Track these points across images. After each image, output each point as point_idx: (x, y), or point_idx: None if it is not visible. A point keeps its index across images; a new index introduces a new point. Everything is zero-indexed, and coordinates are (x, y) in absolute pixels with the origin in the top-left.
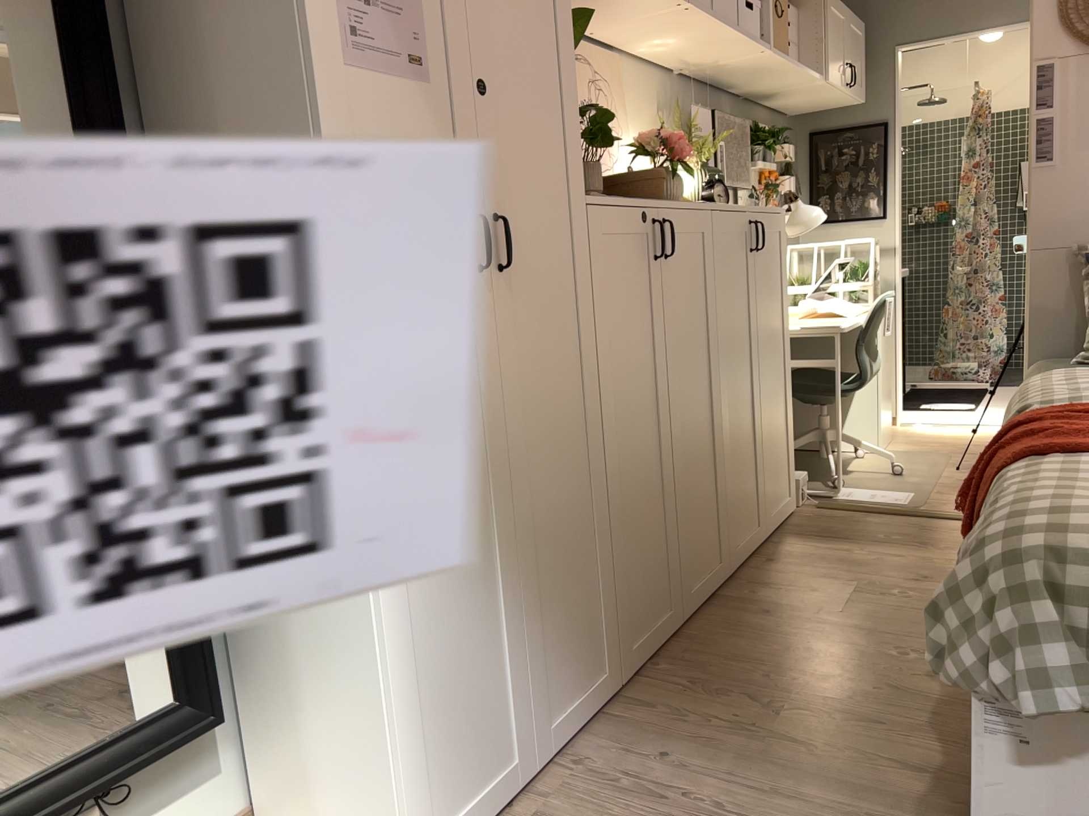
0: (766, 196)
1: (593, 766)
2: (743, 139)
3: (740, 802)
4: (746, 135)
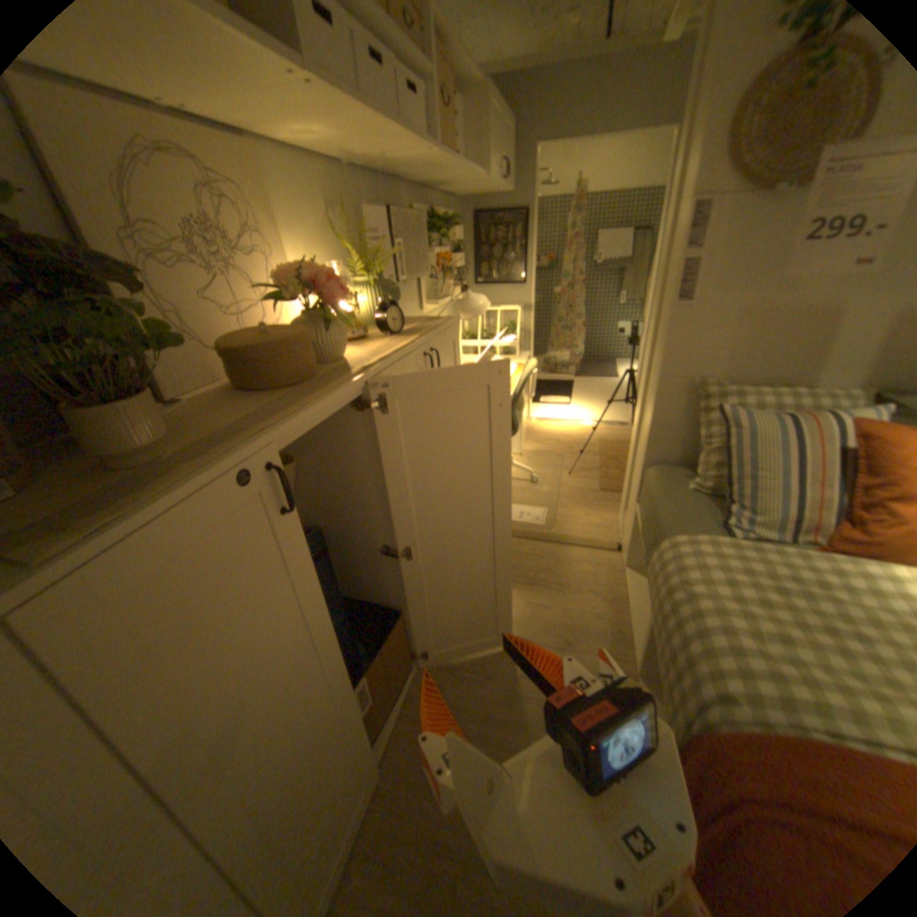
0: (446, 277)
1: None
2: (426, 226)
3: None
4: (428, 222)
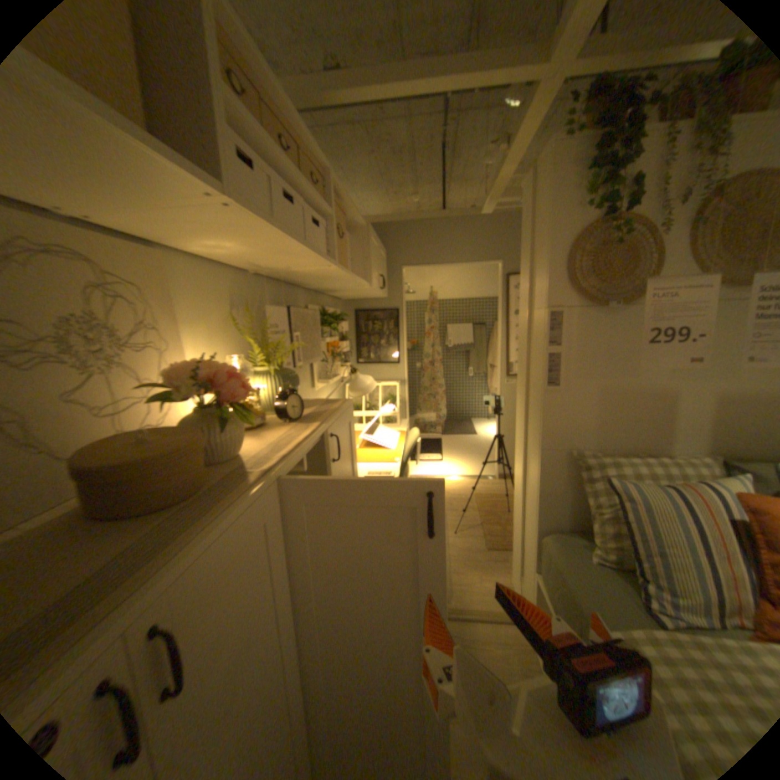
0: (335, 359)
1: None
2: (318, 321)
3: None
4: (320, 317)
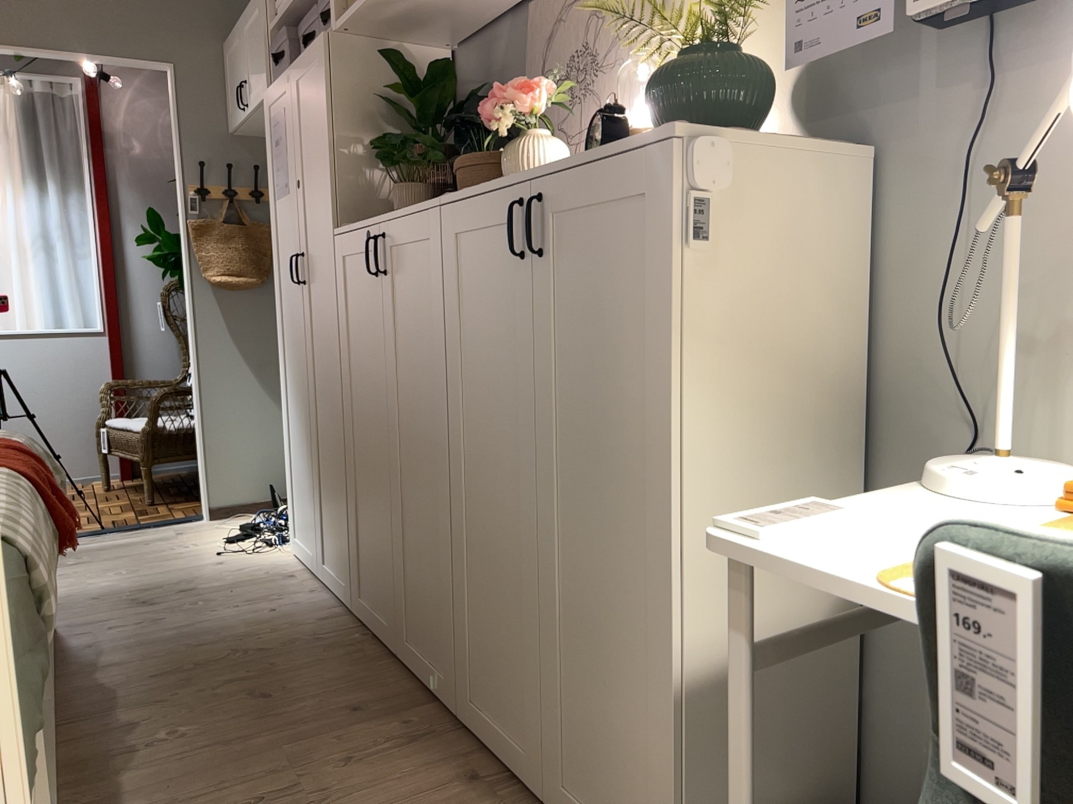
0: None
1: (301, 597)
2: None
3: (204, 620)
4: None
